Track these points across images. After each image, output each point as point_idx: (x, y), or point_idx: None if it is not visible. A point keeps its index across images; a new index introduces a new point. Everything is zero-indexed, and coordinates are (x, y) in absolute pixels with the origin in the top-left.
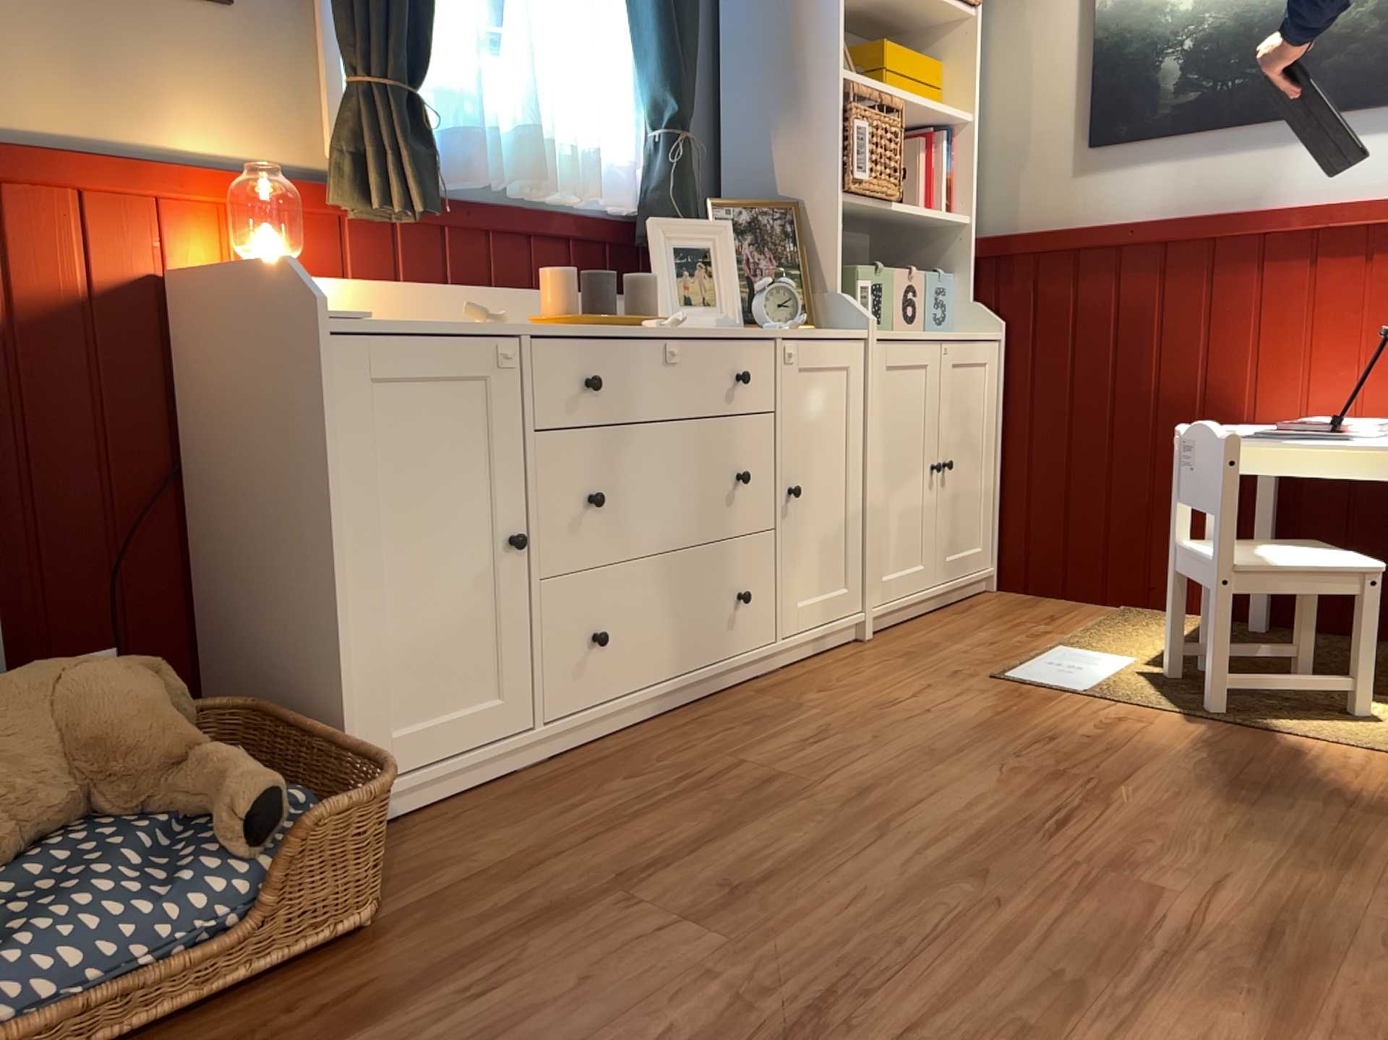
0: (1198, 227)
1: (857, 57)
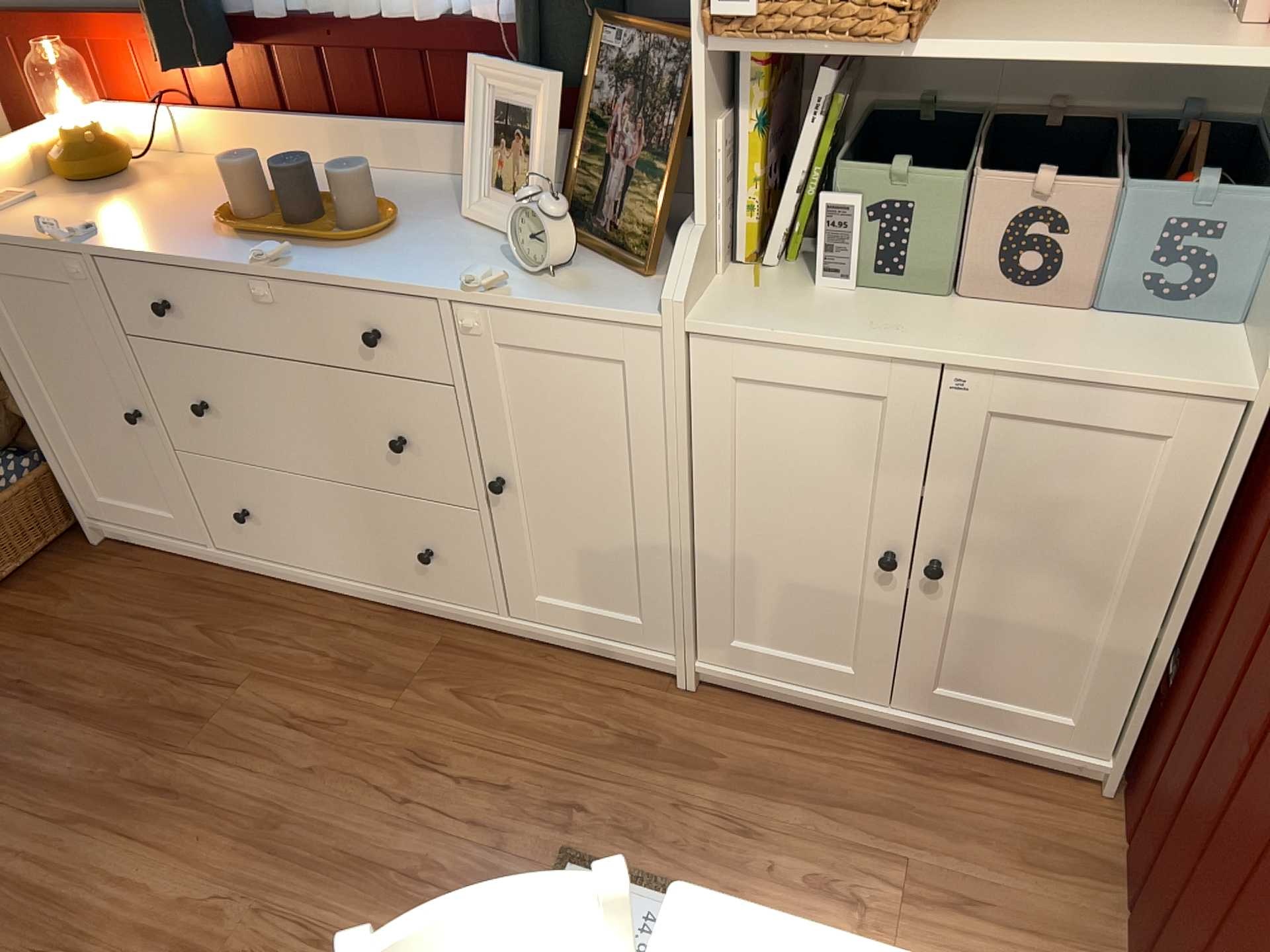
0: None
1: None
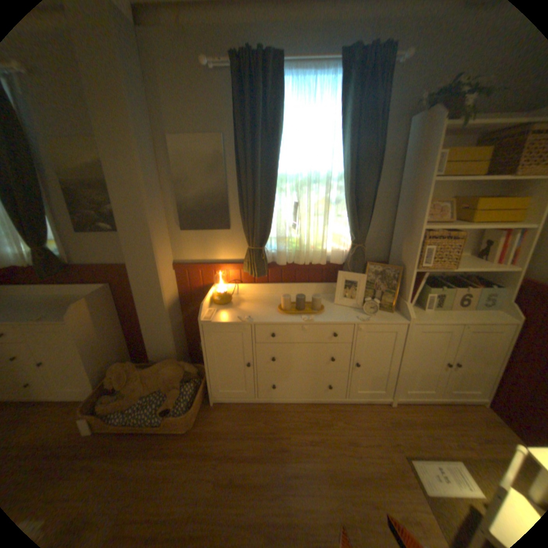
0: None
1: (468, 201)
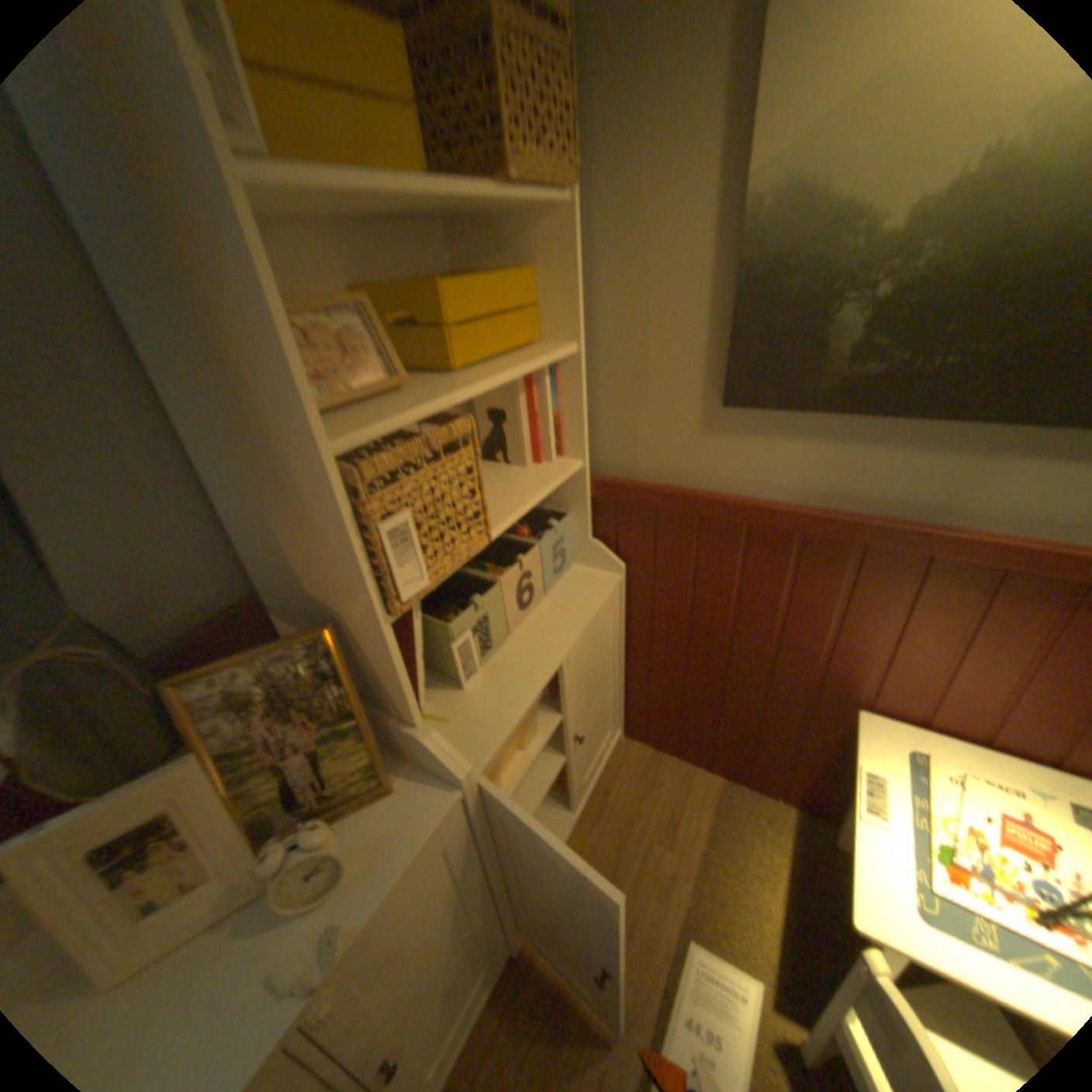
0: (855, 532)
1: (405, 294)
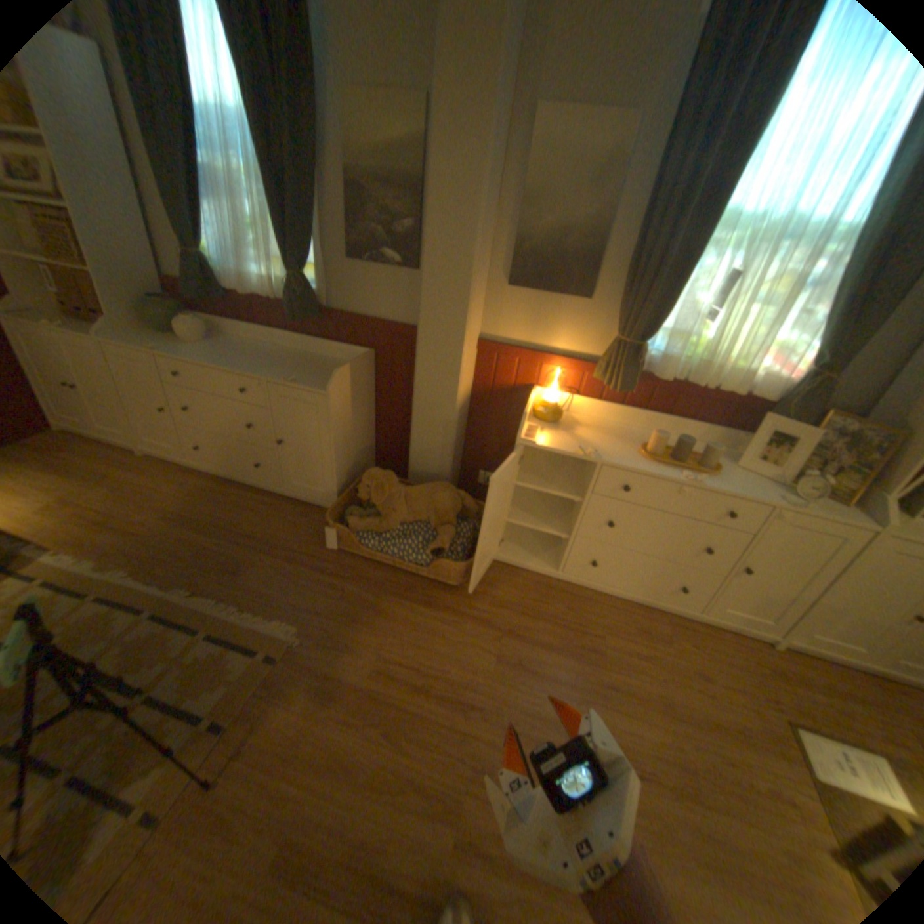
0: None
1: None
